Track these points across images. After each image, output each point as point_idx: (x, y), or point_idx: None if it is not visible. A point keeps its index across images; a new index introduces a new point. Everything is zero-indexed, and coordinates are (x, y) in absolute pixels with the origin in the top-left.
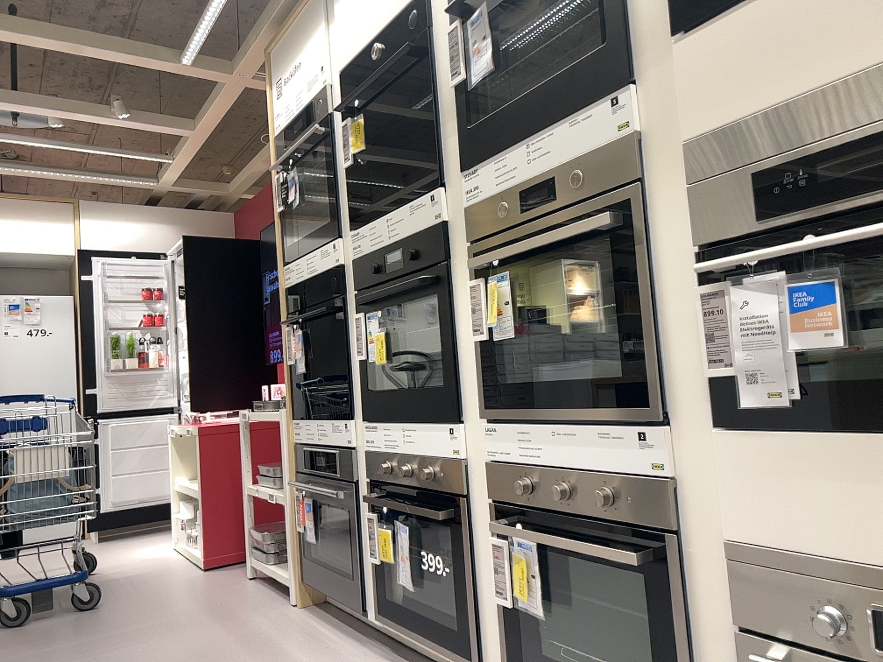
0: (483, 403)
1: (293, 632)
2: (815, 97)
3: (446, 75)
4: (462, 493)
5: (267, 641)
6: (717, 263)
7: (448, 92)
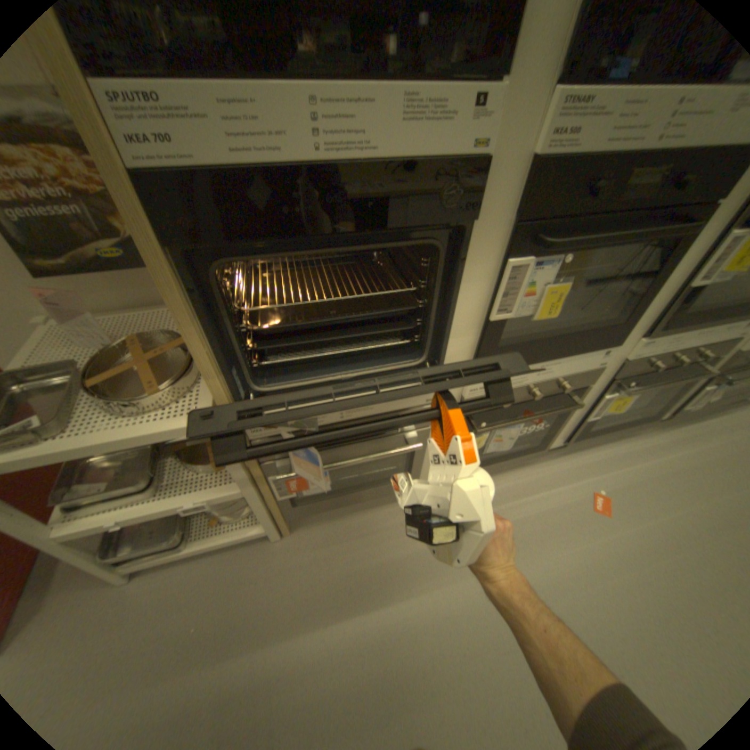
0: (652, 327)
1: (349, 549)
2: None
3: None
4: (591, 384)
5: (358, 576)
6: None
7: None
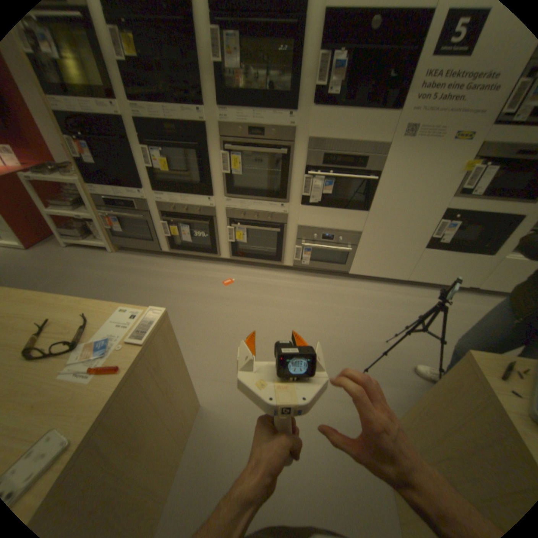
0: (224, 192)
1: (128, 262)
2: (339, 140)
3: (205, 50)
4: (214, 216)
5: (123, 268)
6: (313, 175)
7: (206, 60)
